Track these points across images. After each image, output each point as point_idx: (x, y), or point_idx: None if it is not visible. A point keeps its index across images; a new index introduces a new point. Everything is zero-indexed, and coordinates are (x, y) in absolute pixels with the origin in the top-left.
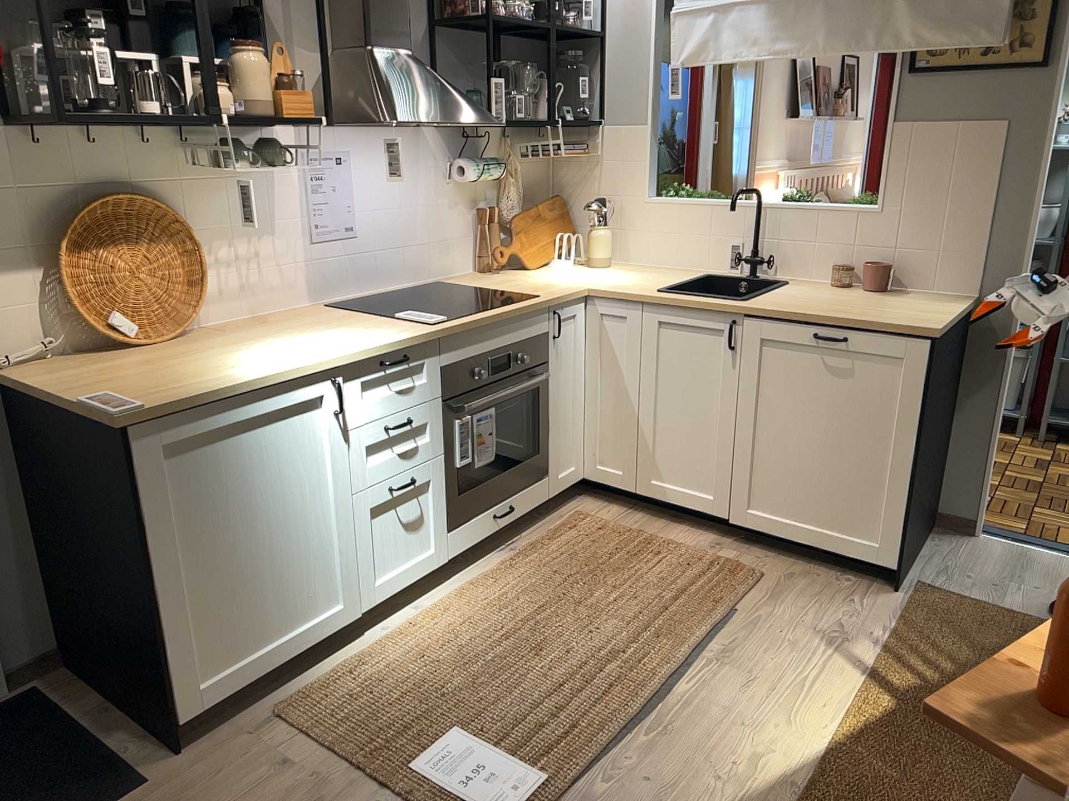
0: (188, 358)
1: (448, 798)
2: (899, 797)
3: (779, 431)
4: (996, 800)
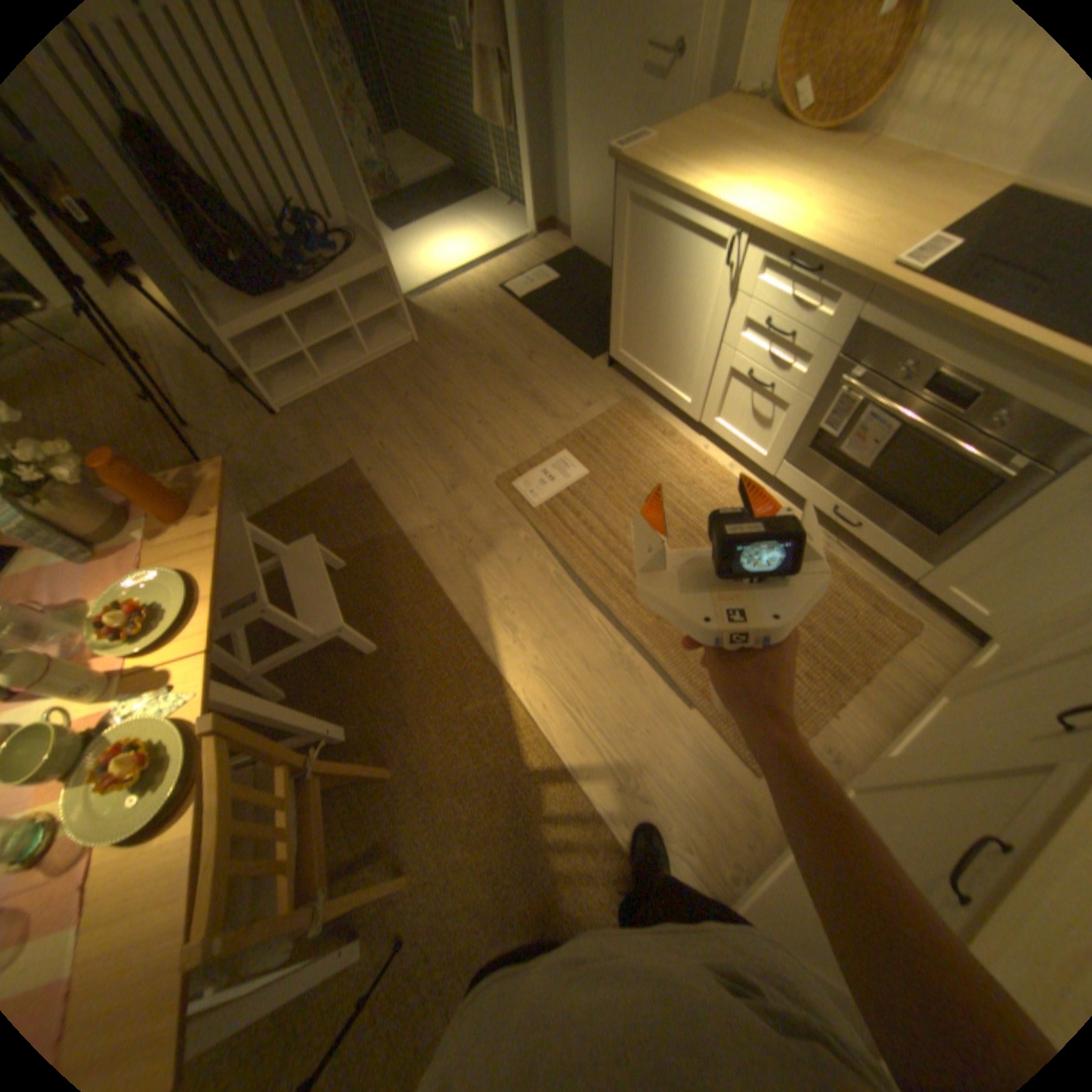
0: (755, 148)
1: (539, 464)
2: (451, 697)
3: (909, 813)
4: (422, 761)
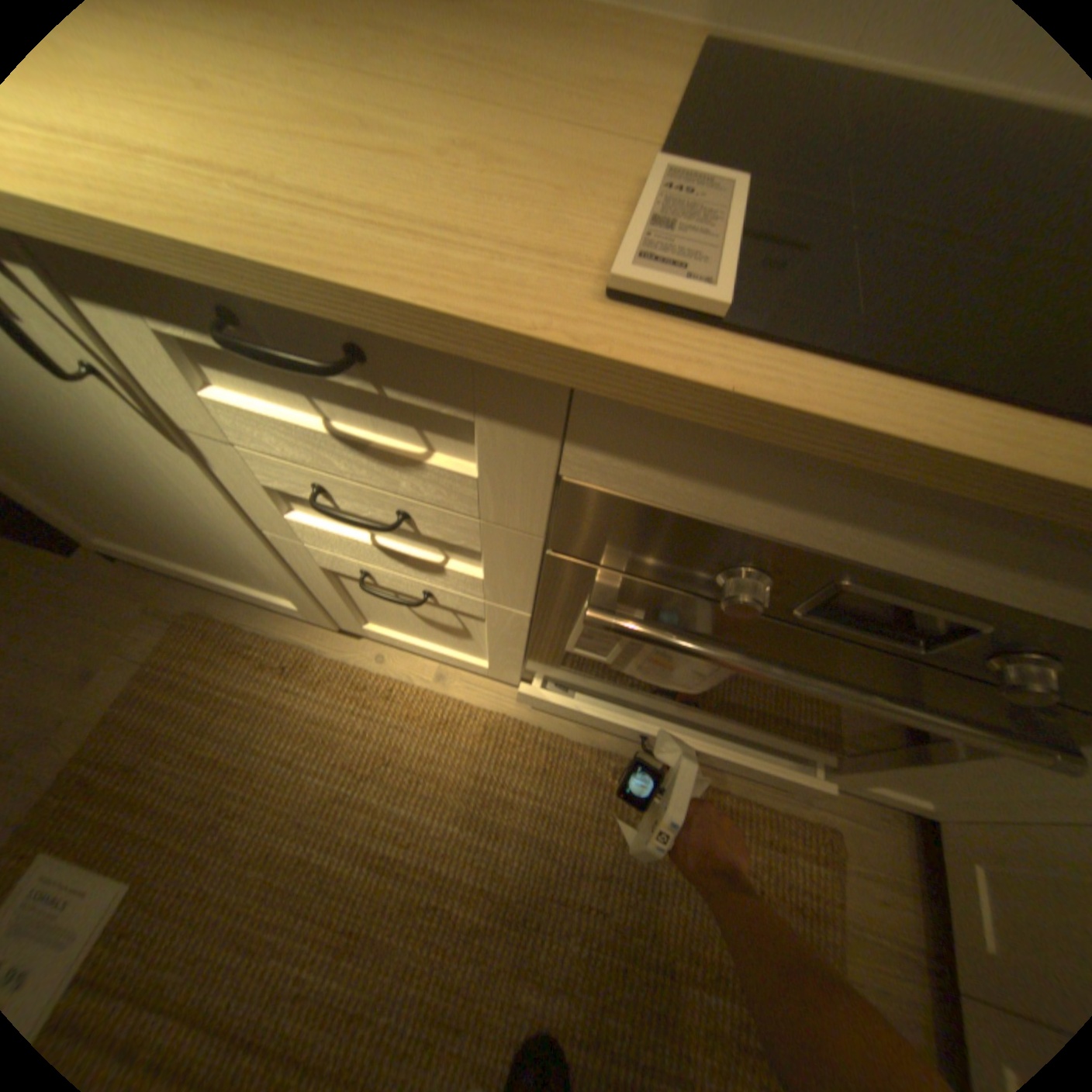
0: None
1: None
2: None
3: None
4: None
